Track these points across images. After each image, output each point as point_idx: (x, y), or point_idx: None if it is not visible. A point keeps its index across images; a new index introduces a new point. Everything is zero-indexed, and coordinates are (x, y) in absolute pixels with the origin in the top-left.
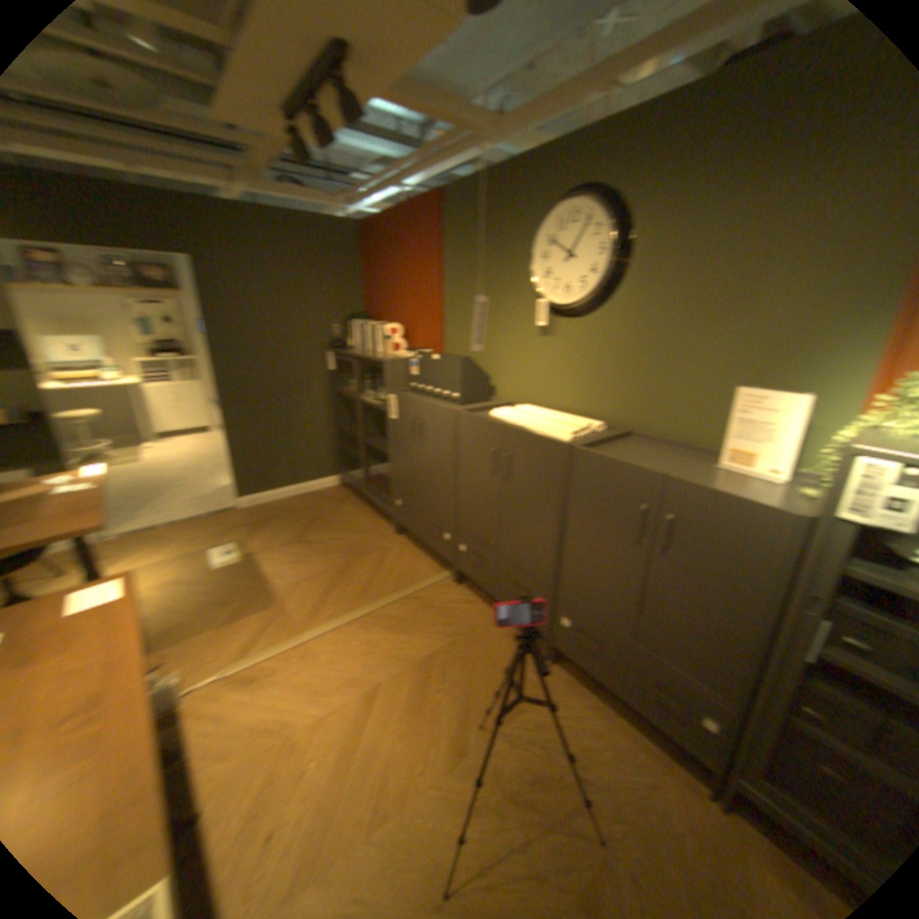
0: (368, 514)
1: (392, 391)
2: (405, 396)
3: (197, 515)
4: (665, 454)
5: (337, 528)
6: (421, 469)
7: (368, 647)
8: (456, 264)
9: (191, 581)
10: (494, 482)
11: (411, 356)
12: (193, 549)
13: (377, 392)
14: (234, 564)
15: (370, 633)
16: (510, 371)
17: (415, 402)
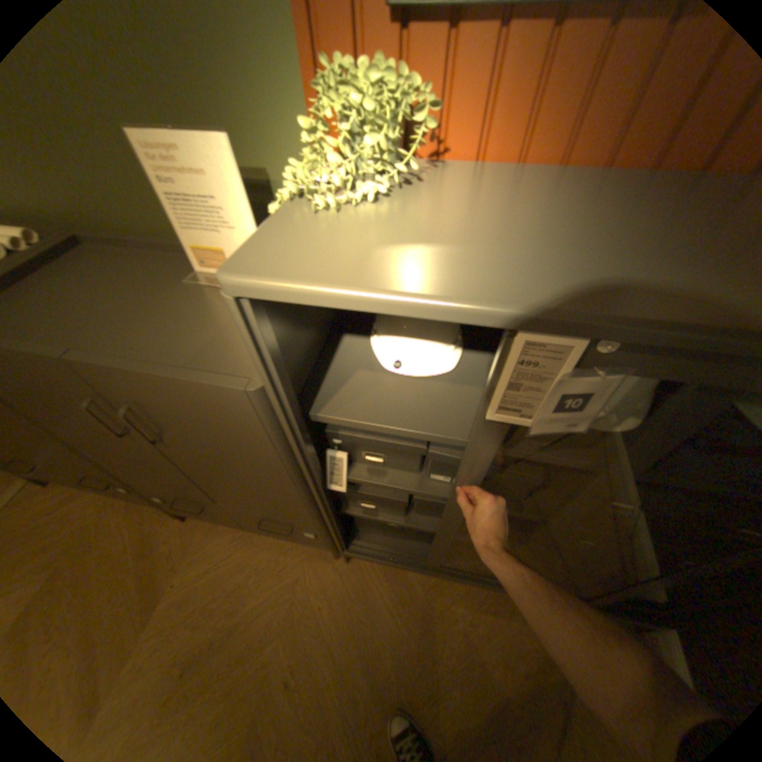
0: None
1: None
2: None
3: None
4: (120, 275)
5: None
6: None
7: None
8: None
9: None
10: None
11: None
12: None
13: None
14: None
15: None
16: None
17: None
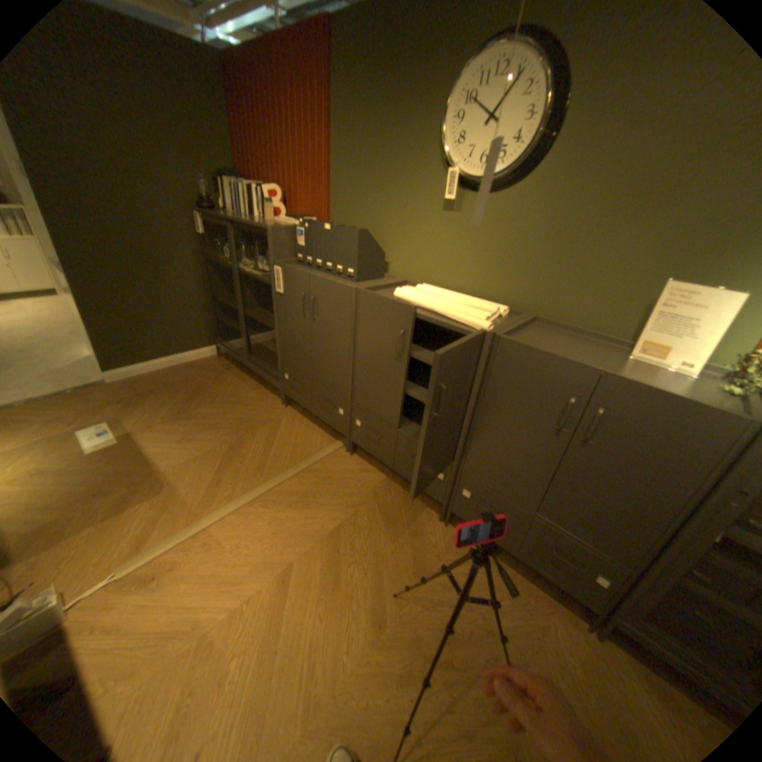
0: (254, 385)
1: (279, 262)
2: (296, 269)
3: (61, 391)
4: (577, 342)
5: (223, 400)
6: (315, 346)
7: (276, 525)
8: (348, 119)
9: (64, 468)
10: (401, 364)
11: (299, 224)
12: (61, 431)
13: (258, 262)
14: (114, 446)
15: (275, 510)
16: (408, 247)
17: (309, 276)
